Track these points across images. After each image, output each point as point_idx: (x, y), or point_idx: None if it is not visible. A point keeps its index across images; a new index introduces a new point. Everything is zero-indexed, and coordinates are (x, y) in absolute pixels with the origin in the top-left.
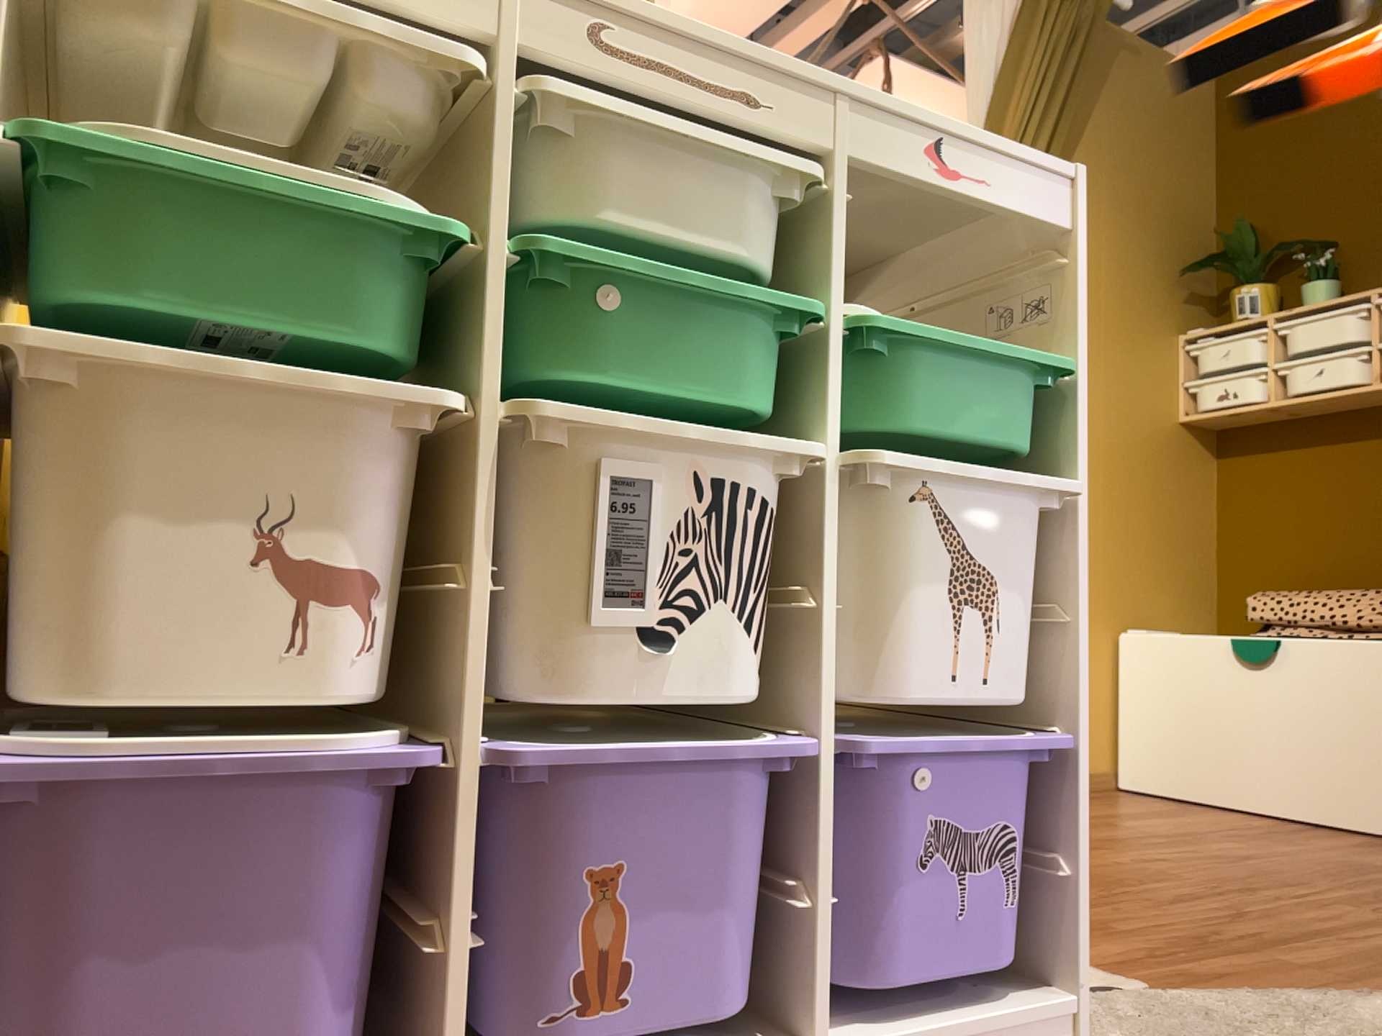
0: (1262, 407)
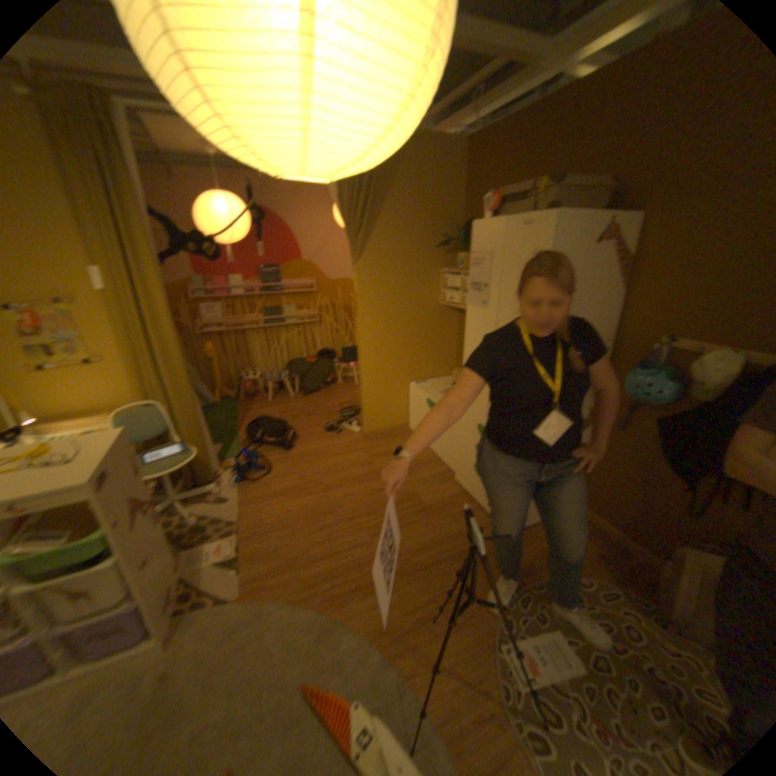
0: (460, 308)
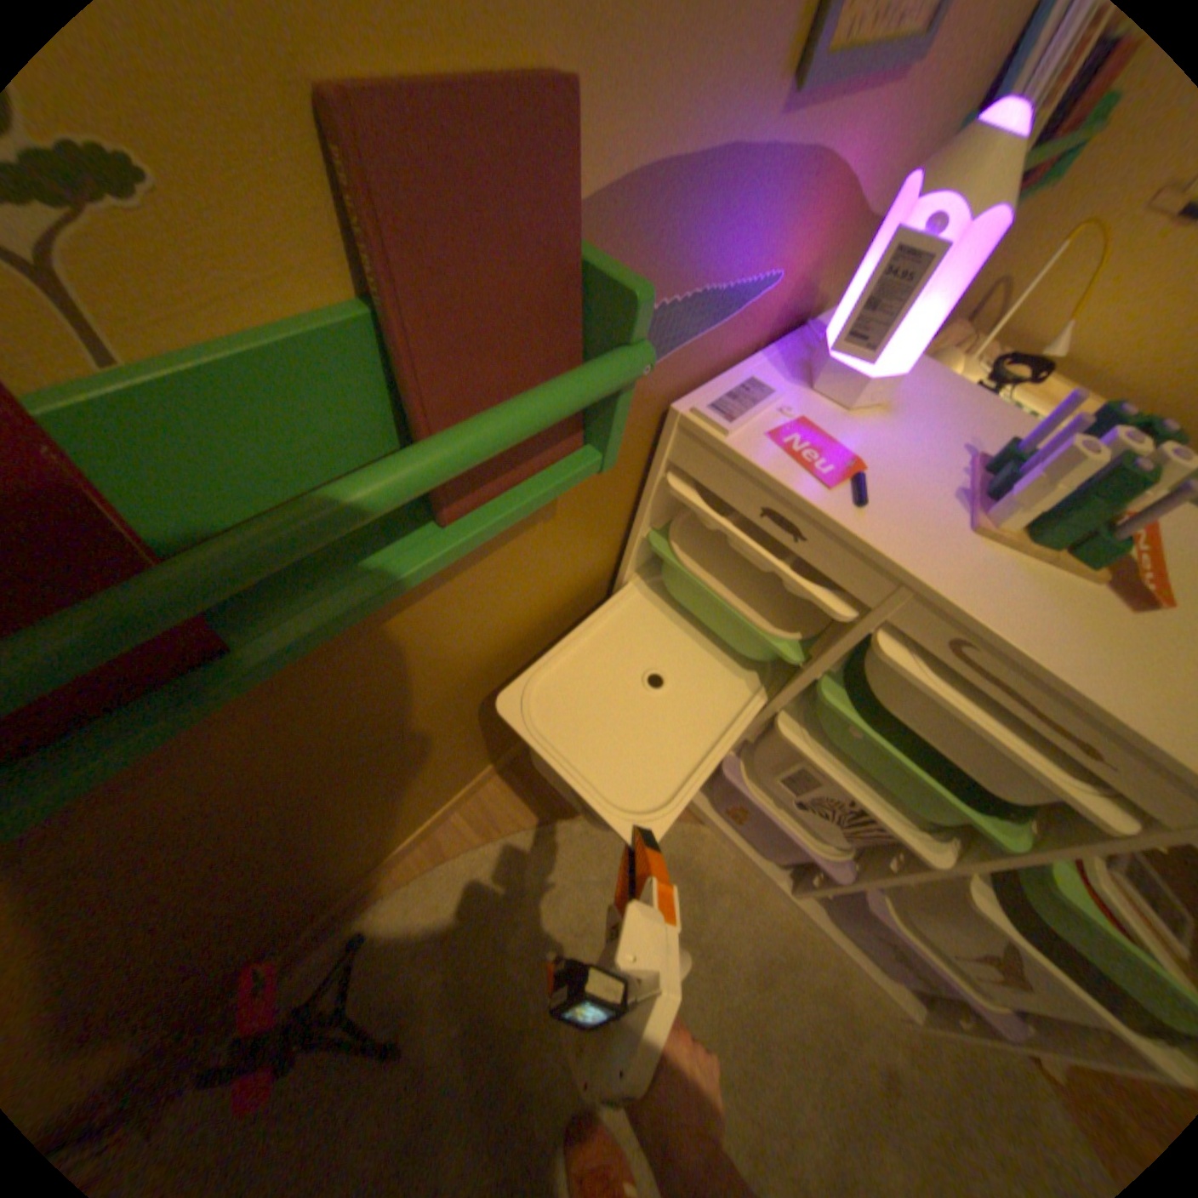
0: None
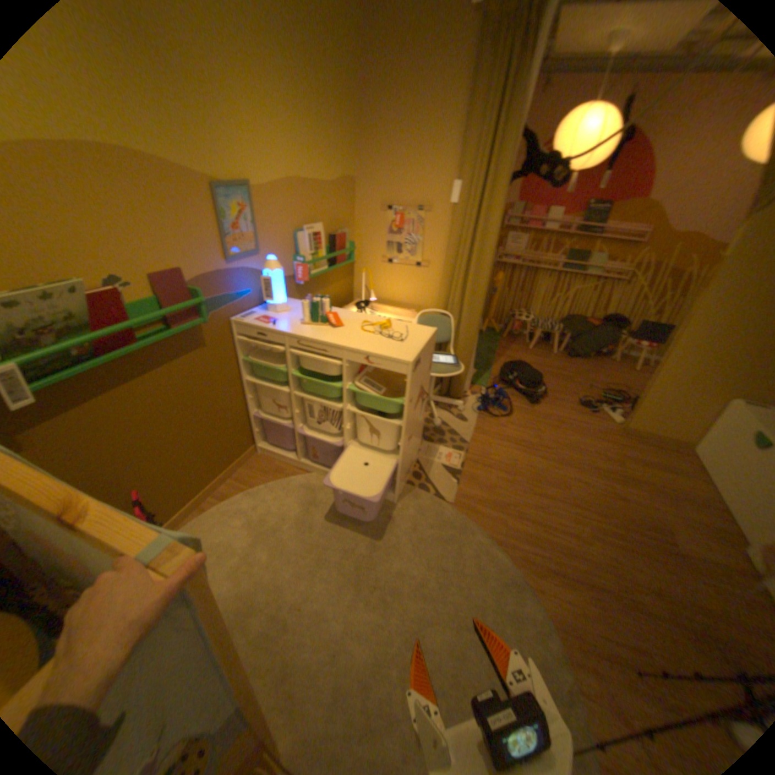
0: None
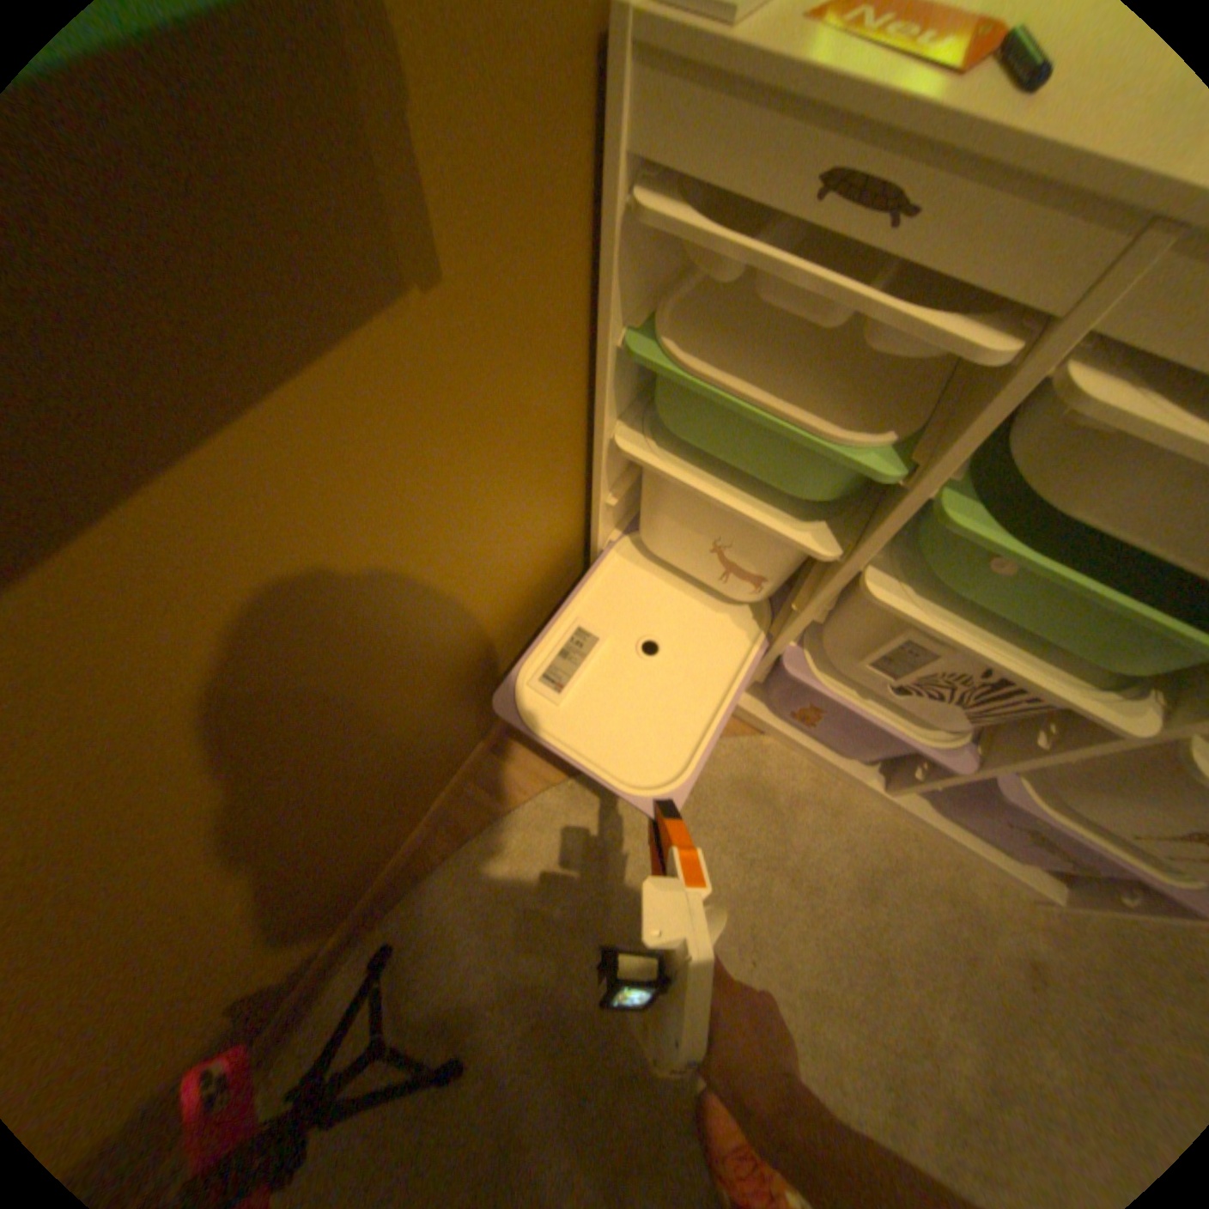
0: None
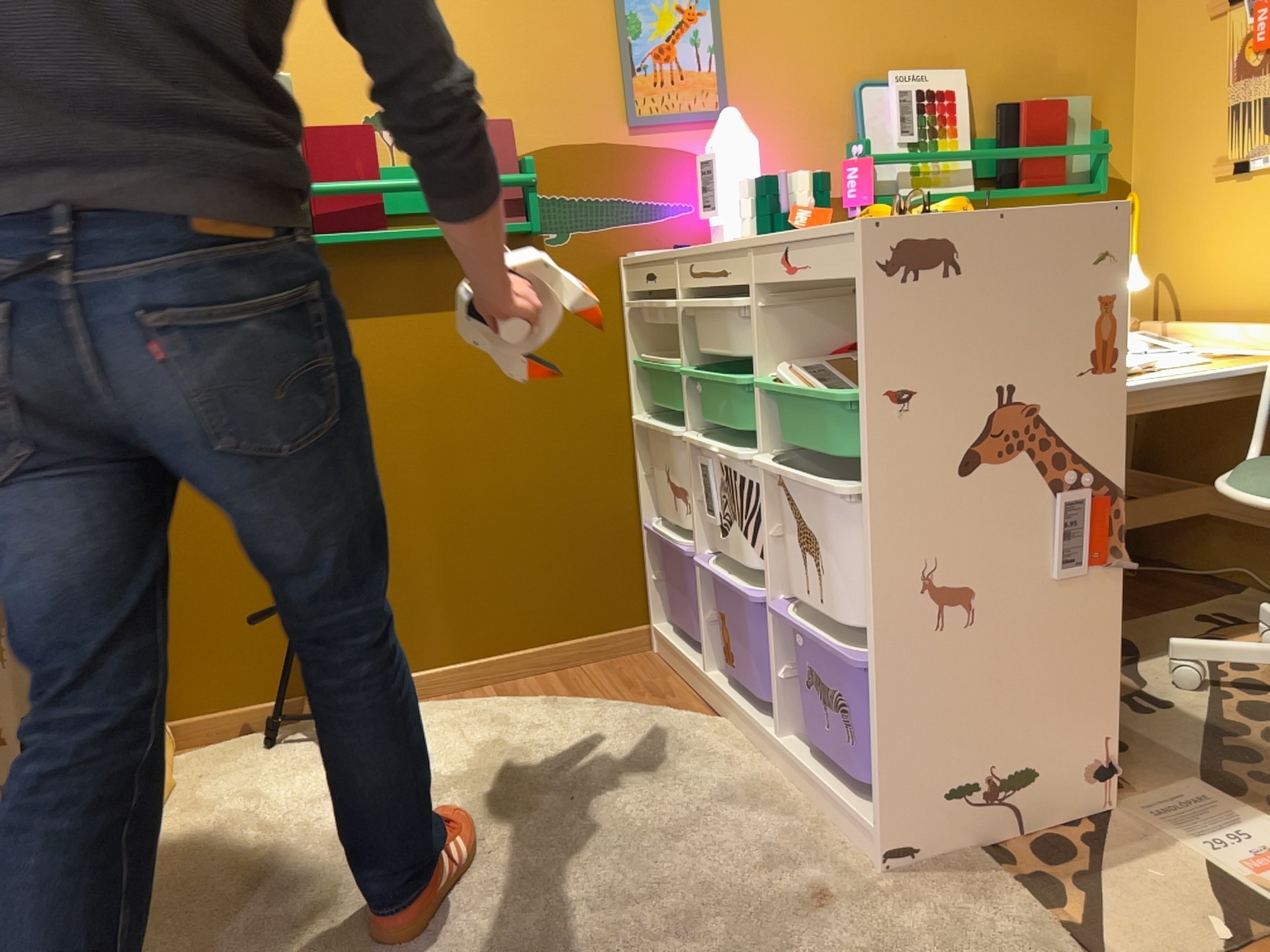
0: None
